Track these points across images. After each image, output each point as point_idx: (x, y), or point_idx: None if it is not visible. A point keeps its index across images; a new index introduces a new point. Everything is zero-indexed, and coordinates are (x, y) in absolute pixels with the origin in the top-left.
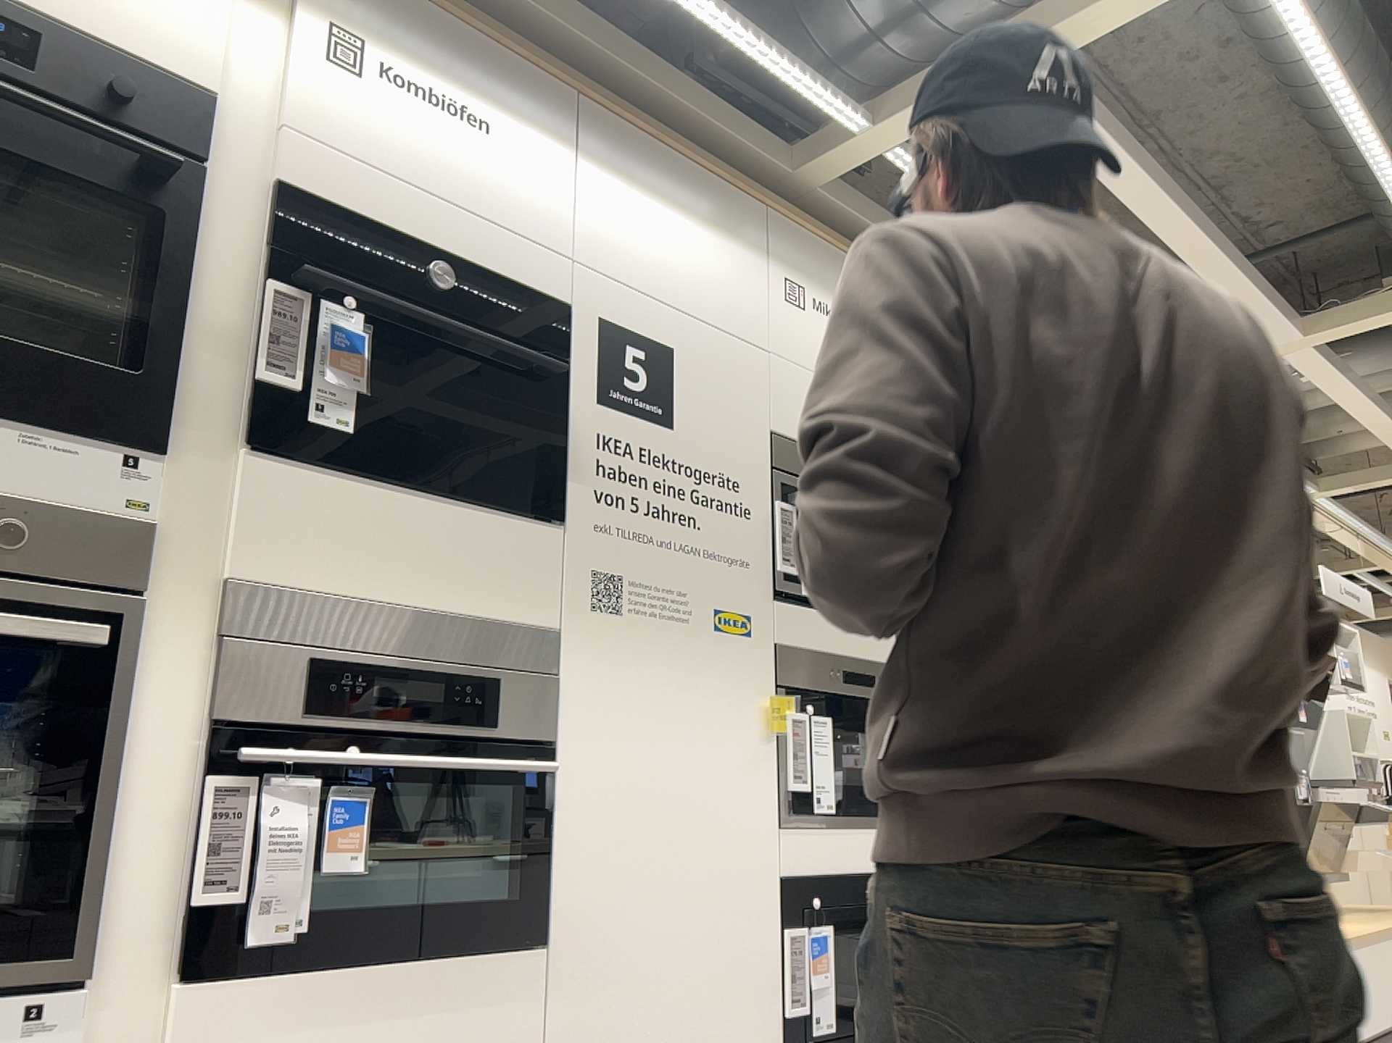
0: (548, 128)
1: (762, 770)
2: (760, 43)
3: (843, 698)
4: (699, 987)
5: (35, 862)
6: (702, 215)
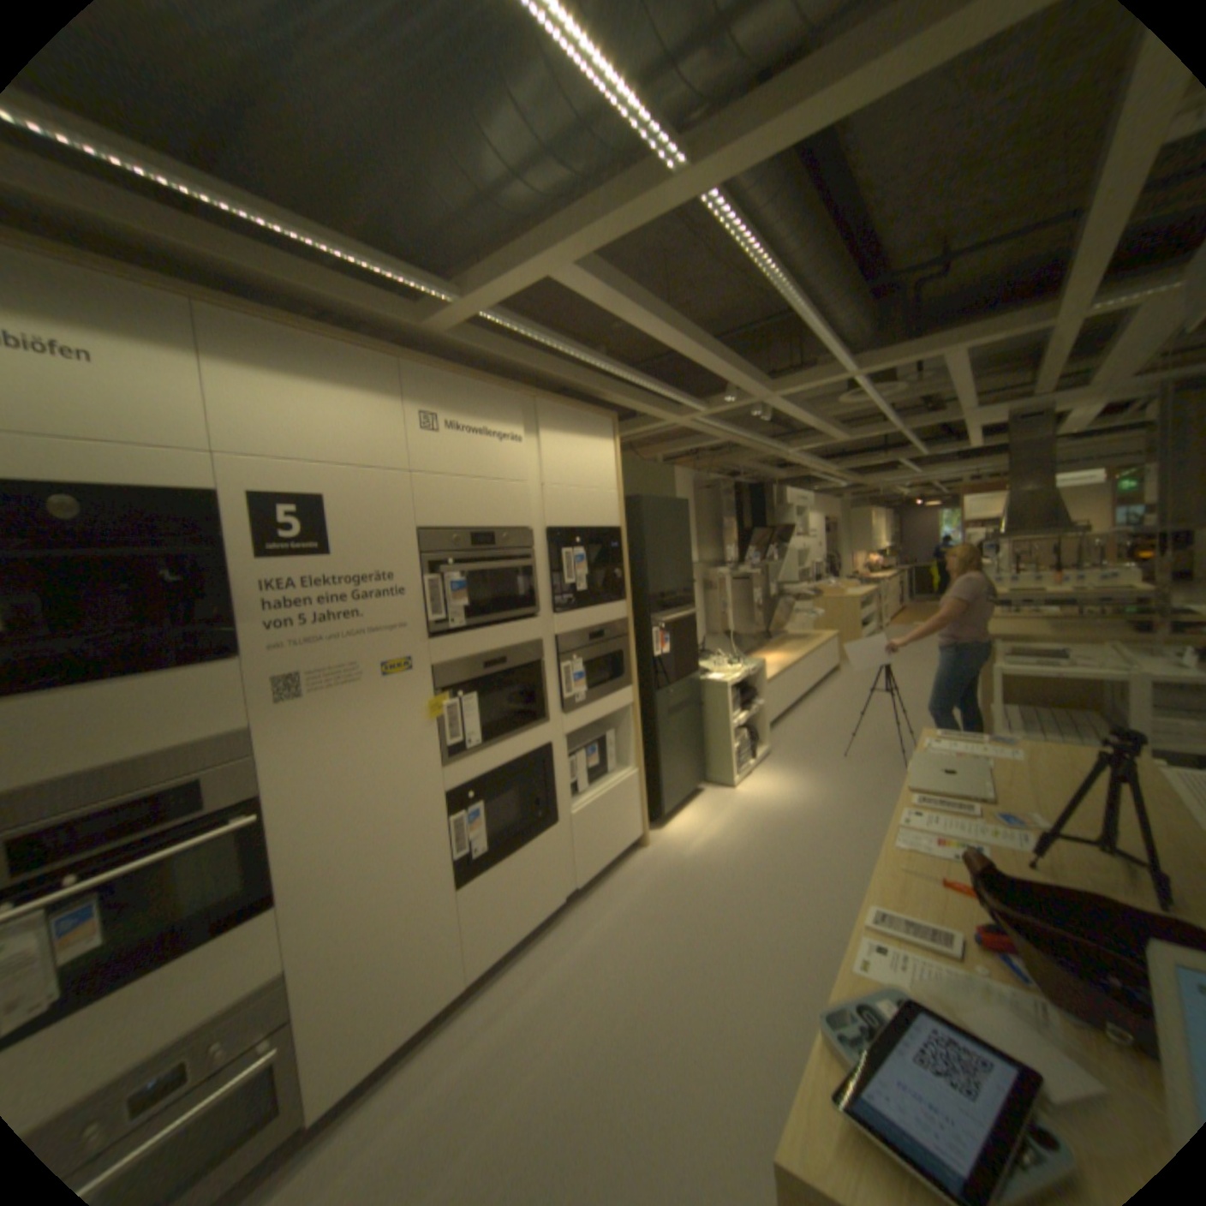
0: (160, 343)
1: (426, 743)
2: (343, 247)
3: (486, 673)
4: (390, 874)
5: None
6: (337, 383)
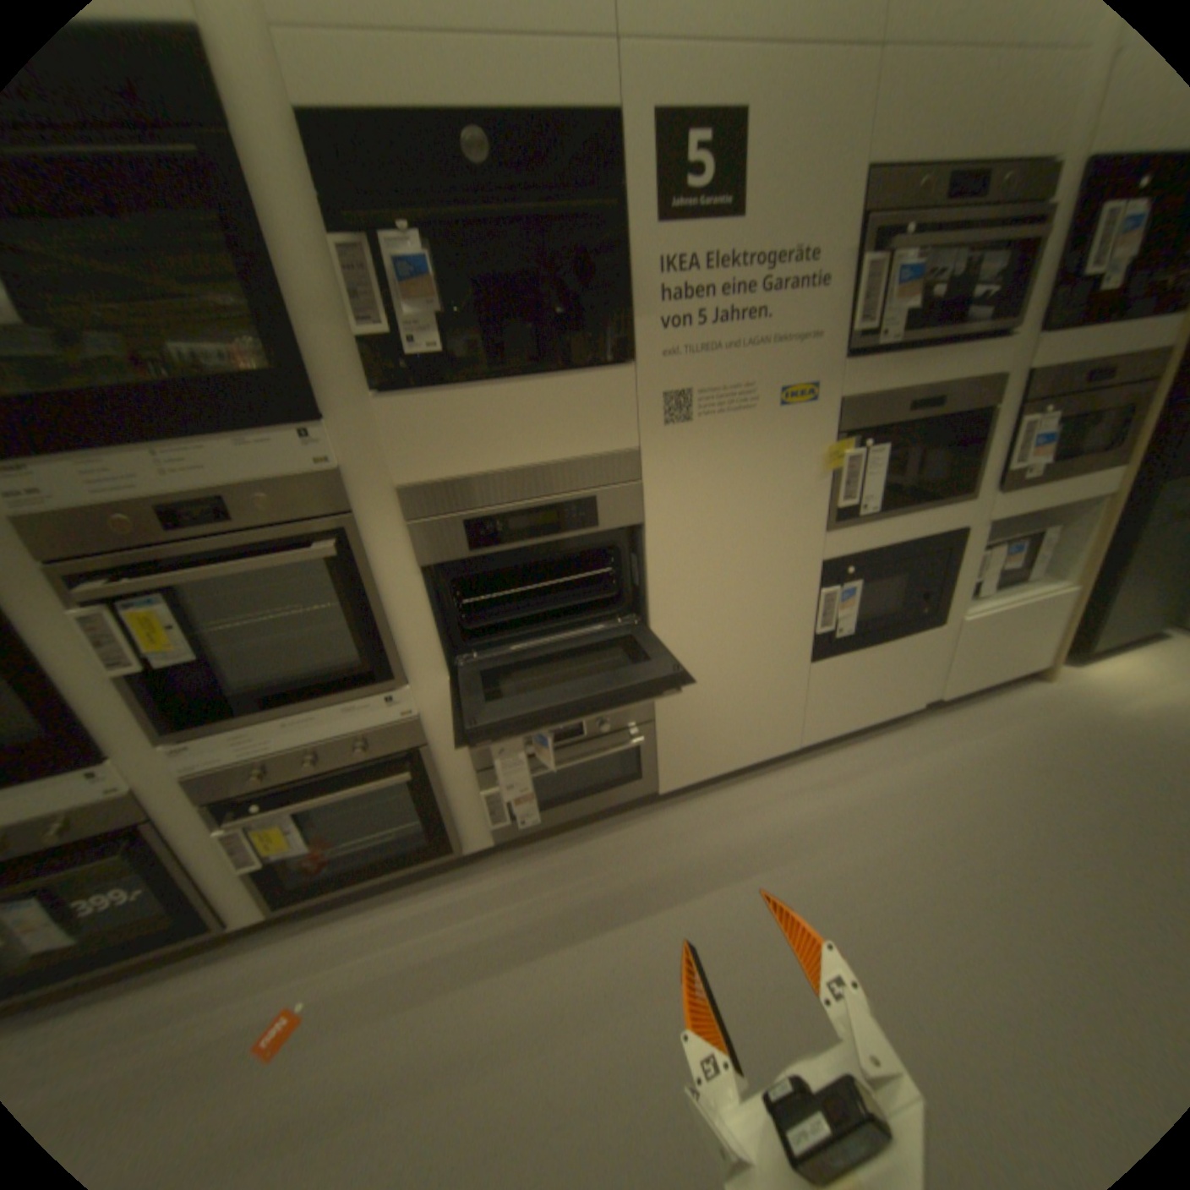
0: None
1: (813, 499)
2: None
3: (907, 417)
4: (751, 629)
5: (364, 642)
6: None
